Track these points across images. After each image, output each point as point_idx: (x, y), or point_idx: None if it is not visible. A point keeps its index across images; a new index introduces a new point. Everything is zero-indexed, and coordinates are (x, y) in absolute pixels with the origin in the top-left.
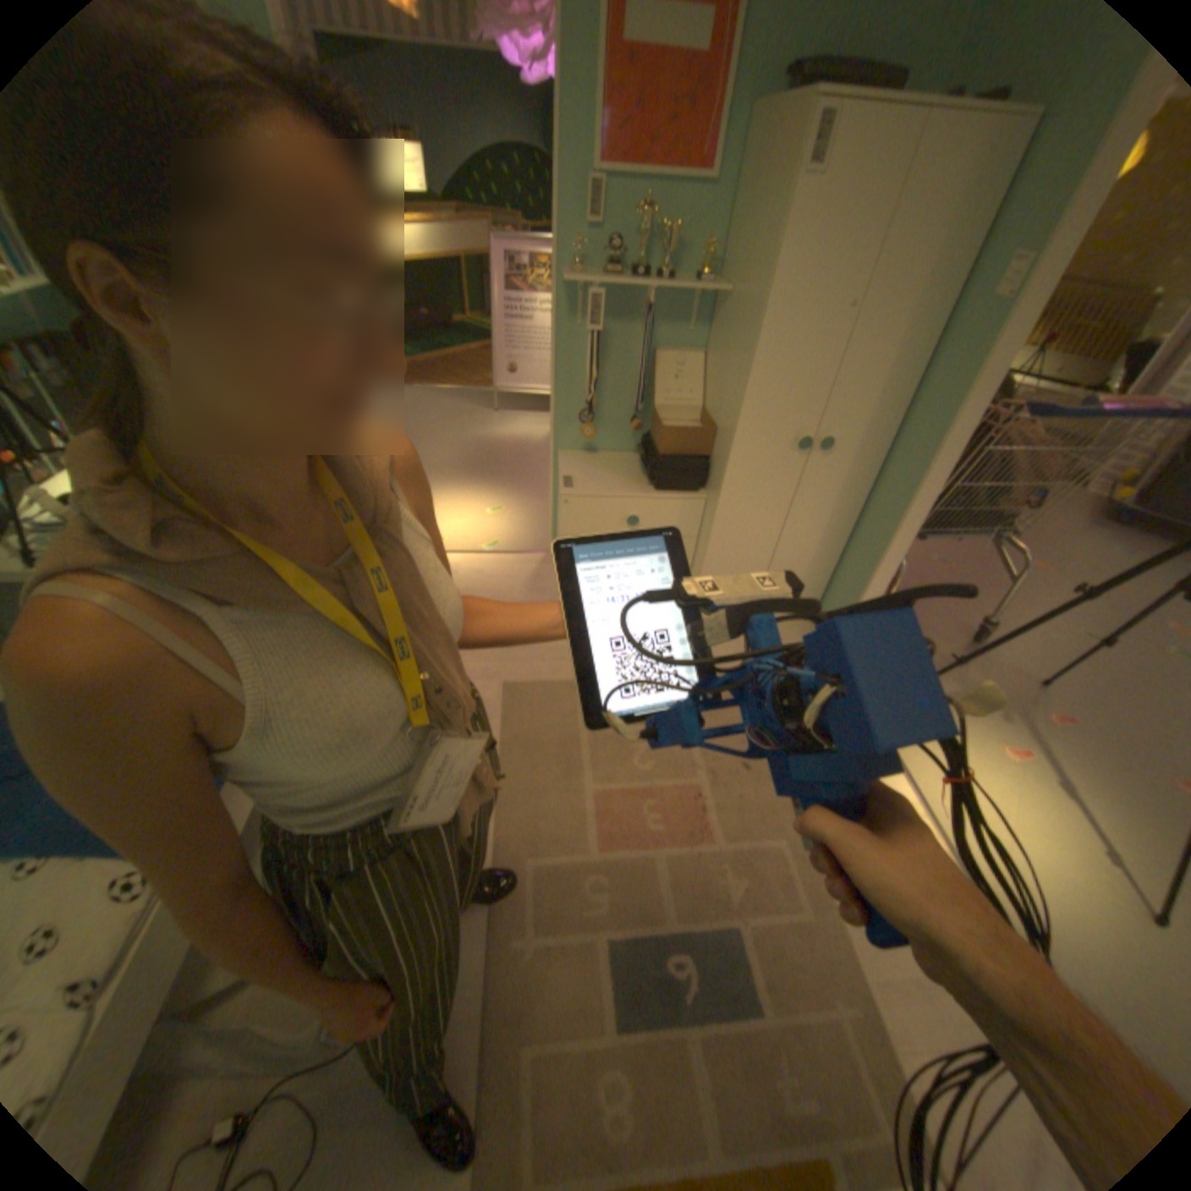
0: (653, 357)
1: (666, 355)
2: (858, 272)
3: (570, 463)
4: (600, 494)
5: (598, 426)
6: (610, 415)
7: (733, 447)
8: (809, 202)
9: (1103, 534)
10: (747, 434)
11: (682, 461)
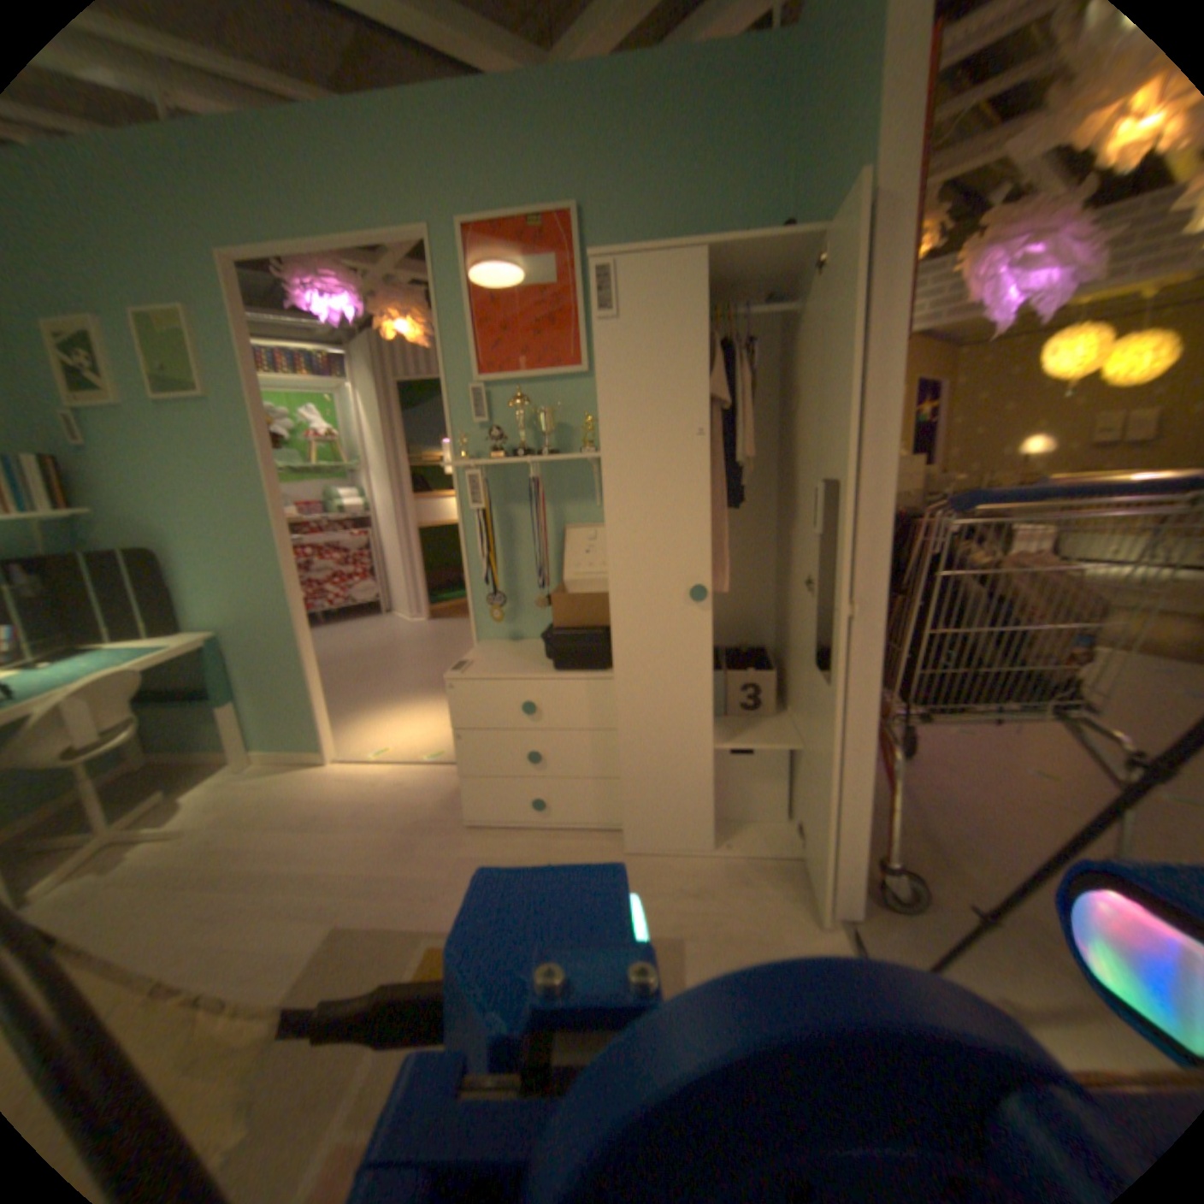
0: (563, 536)
1: (575, 533)
2: (691, 400)
3: (481, 651)
4: (486, 677)
5: (519, 612)
6: (530, 600)
7: (611, 606)
8: (610, 344)
9: None
10: (622, 589)
11: (576, 632)
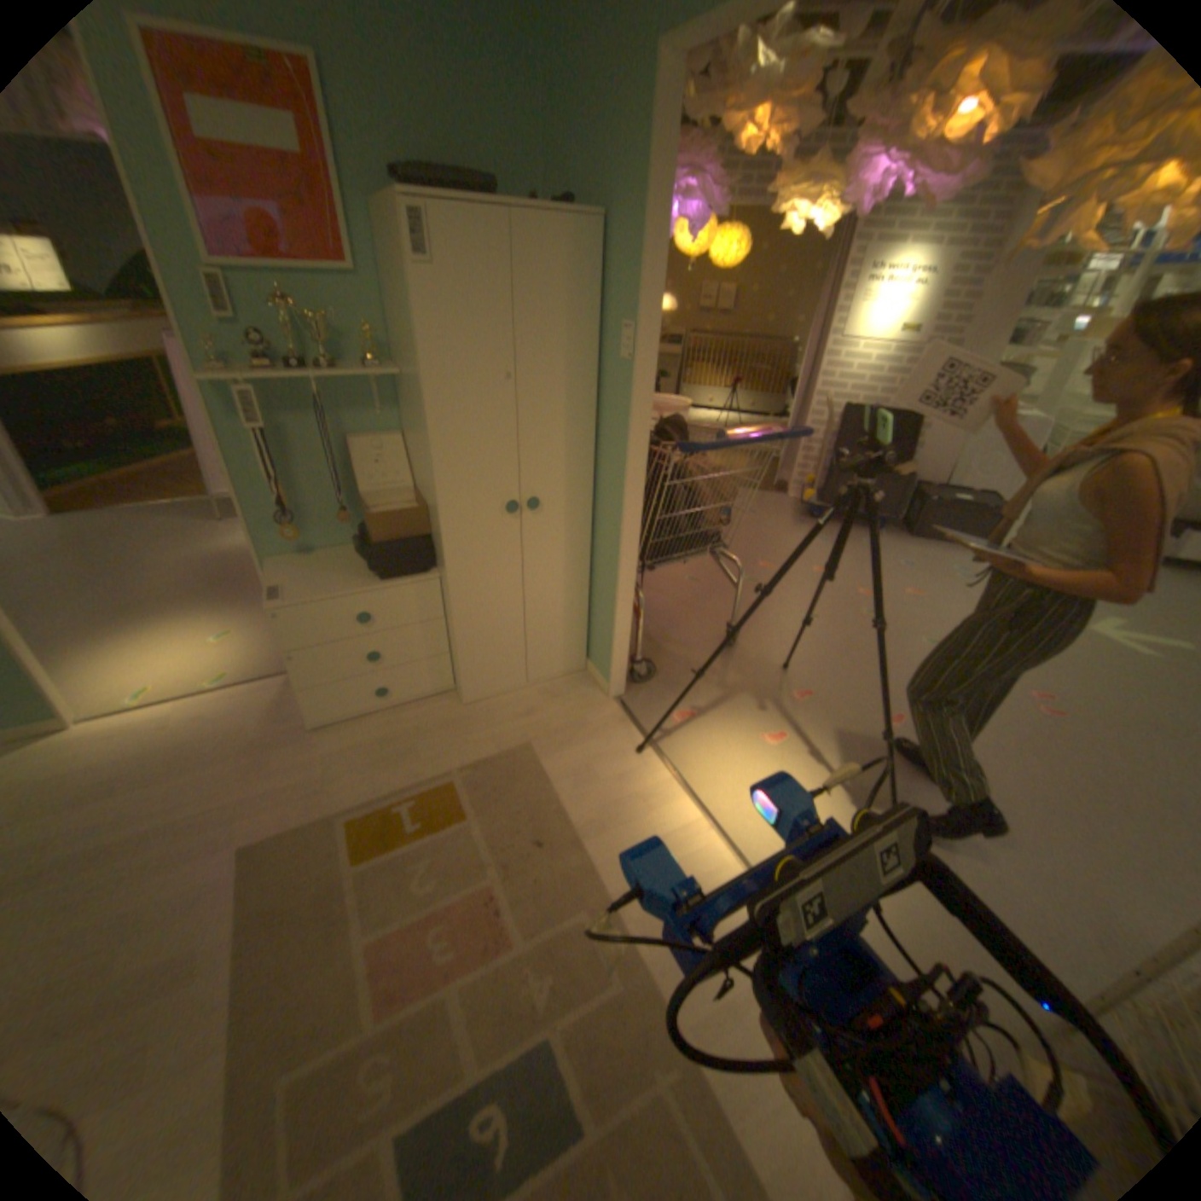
0: (346, 445)
1: (360, 442)
2: (500, 349)
3: (279, 571)
4: (315, 599)
5: (306, 525)
6: (317, 511)
7: (442, 524)
8: (427, 290)
9: (804, 529)
10: (451, 509)
11: (399, 545)
